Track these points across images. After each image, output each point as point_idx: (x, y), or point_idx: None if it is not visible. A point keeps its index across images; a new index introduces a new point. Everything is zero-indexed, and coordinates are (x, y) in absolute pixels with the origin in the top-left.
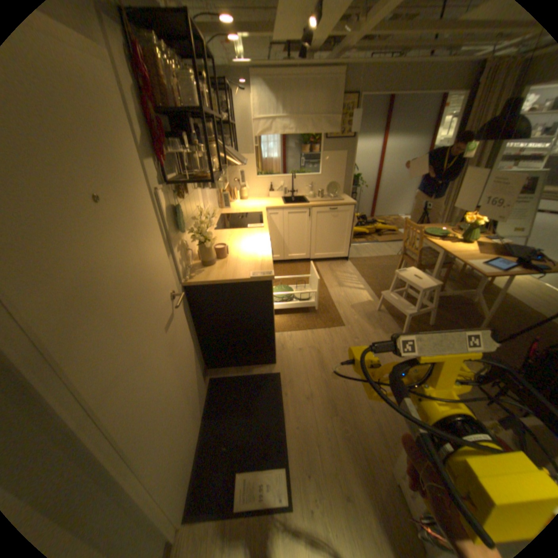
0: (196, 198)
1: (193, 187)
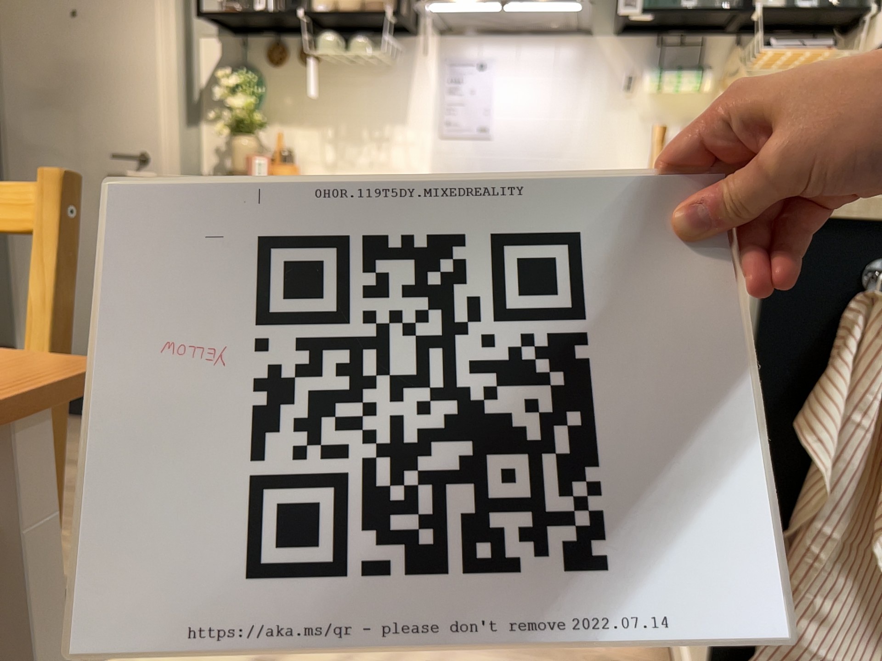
0: (392, 96)
1: (385, 69)
